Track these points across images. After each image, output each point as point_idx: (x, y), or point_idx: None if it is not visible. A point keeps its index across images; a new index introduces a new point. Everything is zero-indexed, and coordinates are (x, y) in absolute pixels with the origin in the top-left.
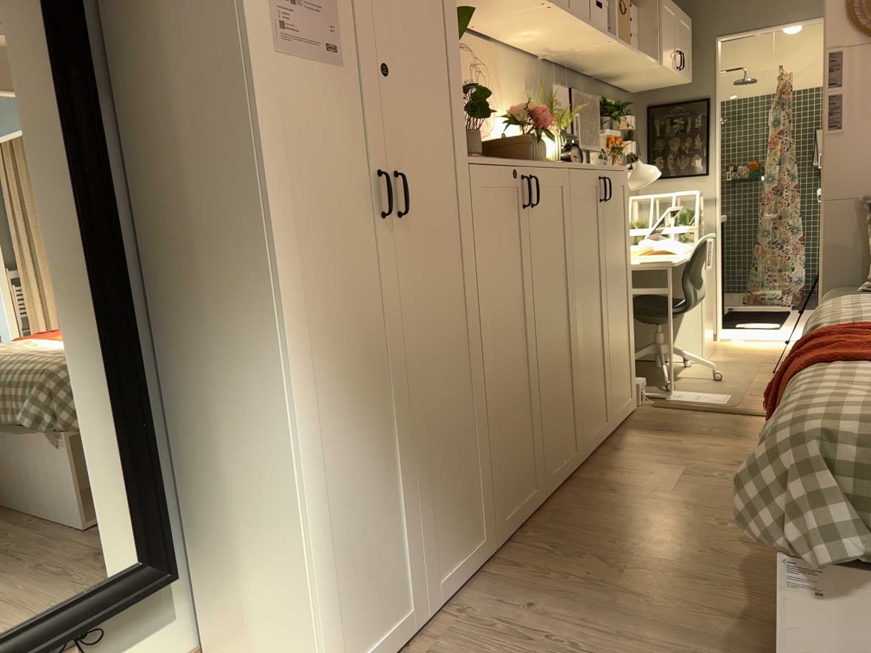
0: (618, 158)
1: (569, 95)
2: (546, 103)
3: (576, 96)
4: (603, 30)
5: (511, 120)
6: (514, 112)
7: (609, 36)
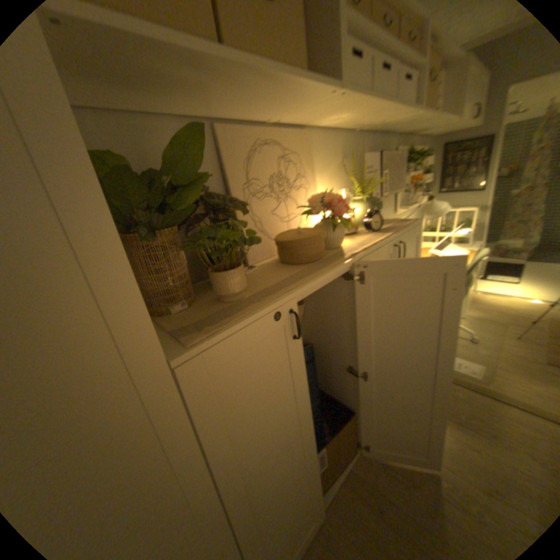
0: (419, 185)
1: (383, 151)
2: (357, 171)
3: (389, 150)
4: (411, 101)
5: (310, 211)
6: (311, 204)
7: (416, 105)
